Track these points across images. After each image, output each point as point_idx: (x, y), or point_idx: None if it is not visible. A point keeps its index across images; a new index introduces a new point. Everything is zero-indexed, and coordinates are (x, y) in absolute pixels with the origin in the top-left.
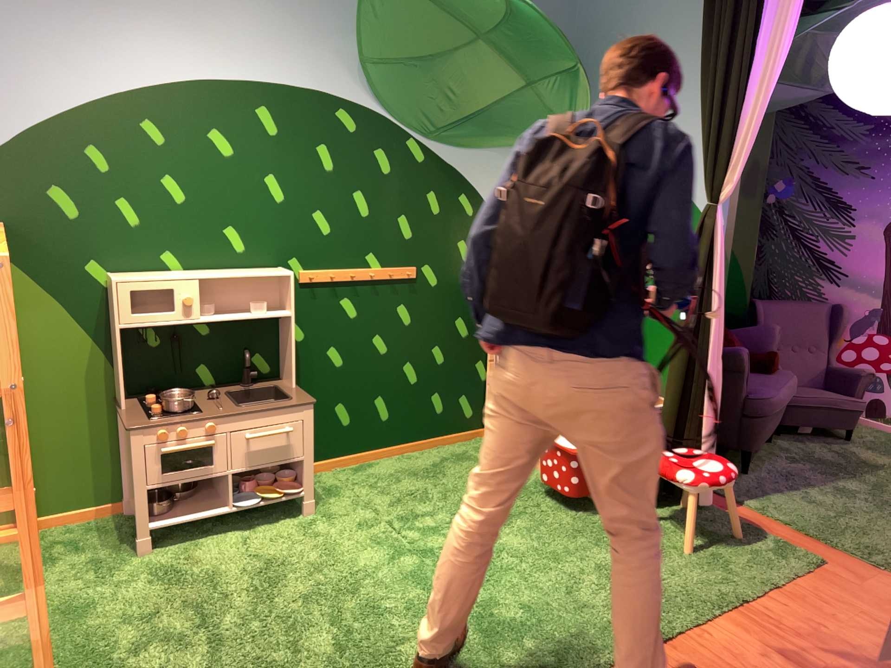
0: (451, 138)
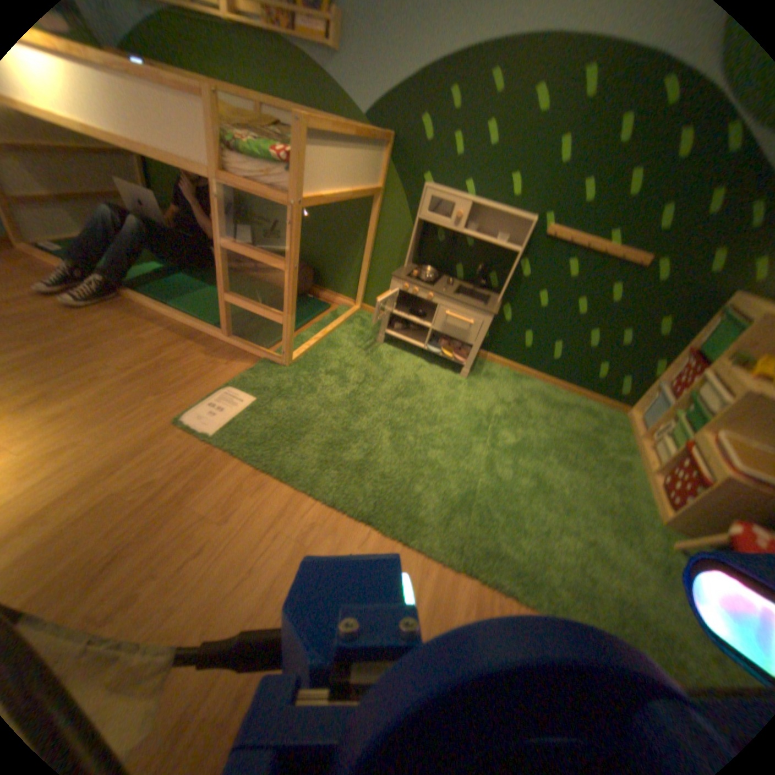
0: None
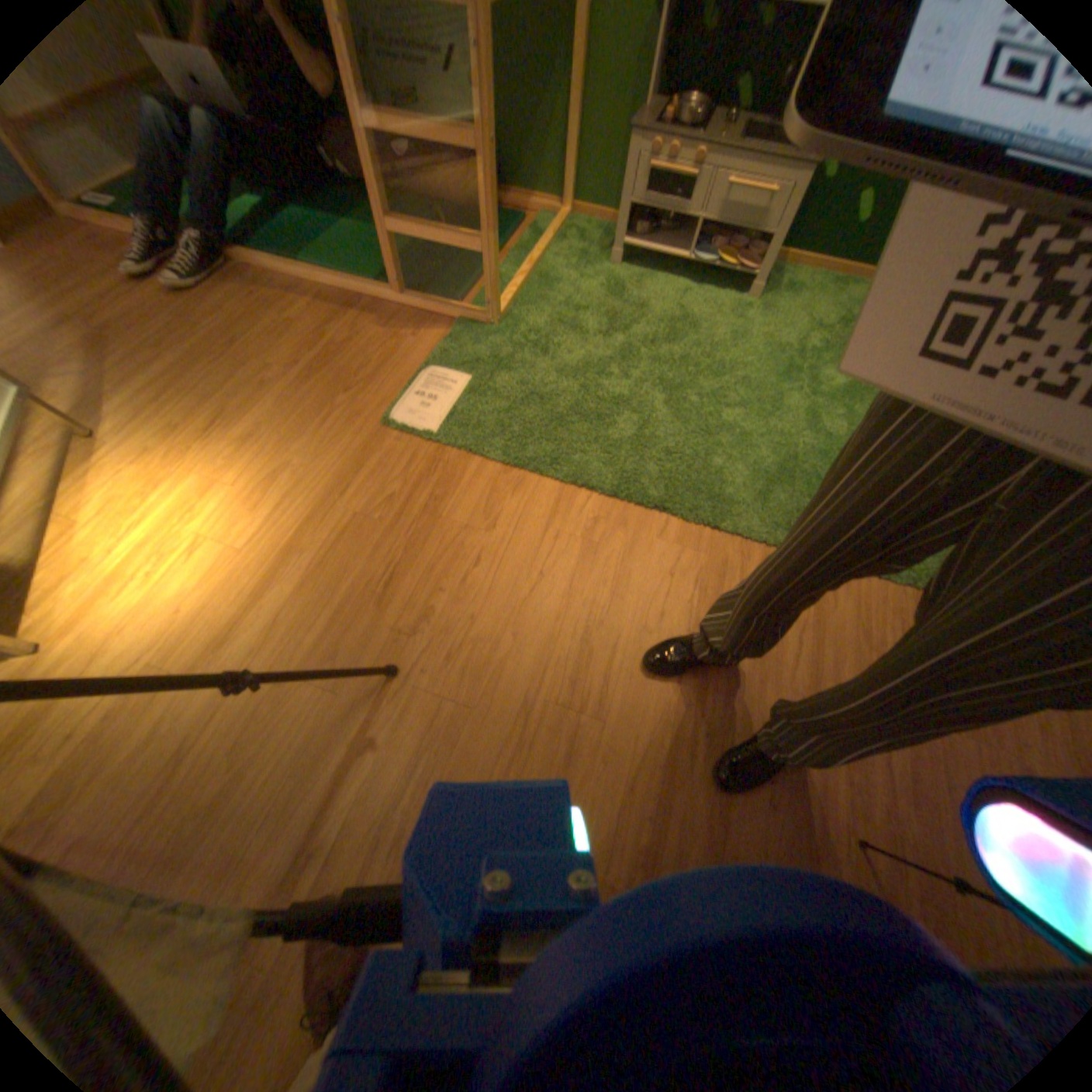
0: None
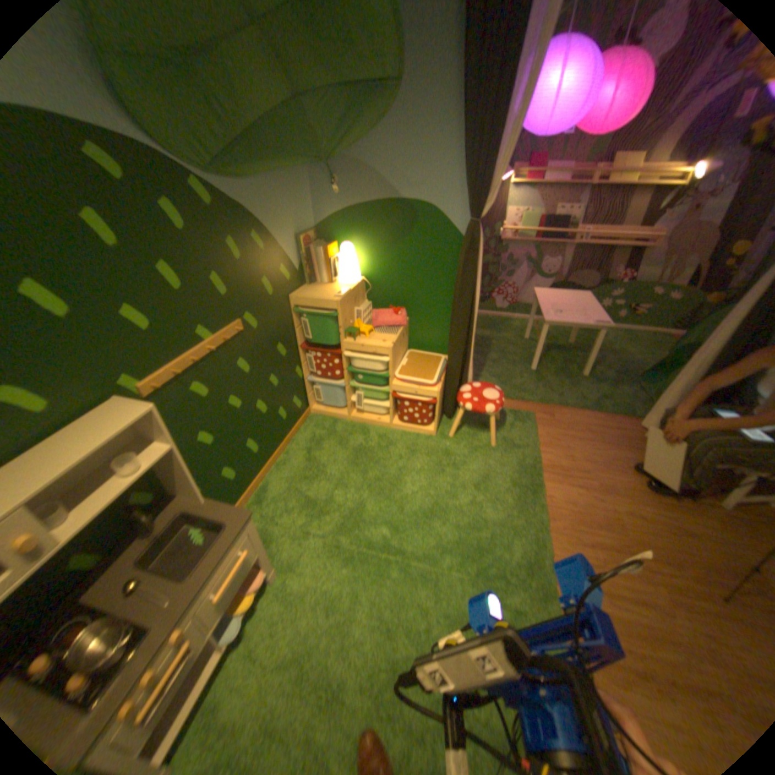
0: (228, 163)
